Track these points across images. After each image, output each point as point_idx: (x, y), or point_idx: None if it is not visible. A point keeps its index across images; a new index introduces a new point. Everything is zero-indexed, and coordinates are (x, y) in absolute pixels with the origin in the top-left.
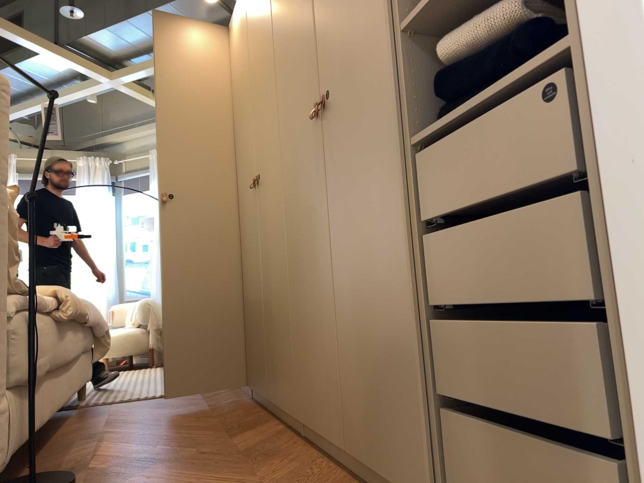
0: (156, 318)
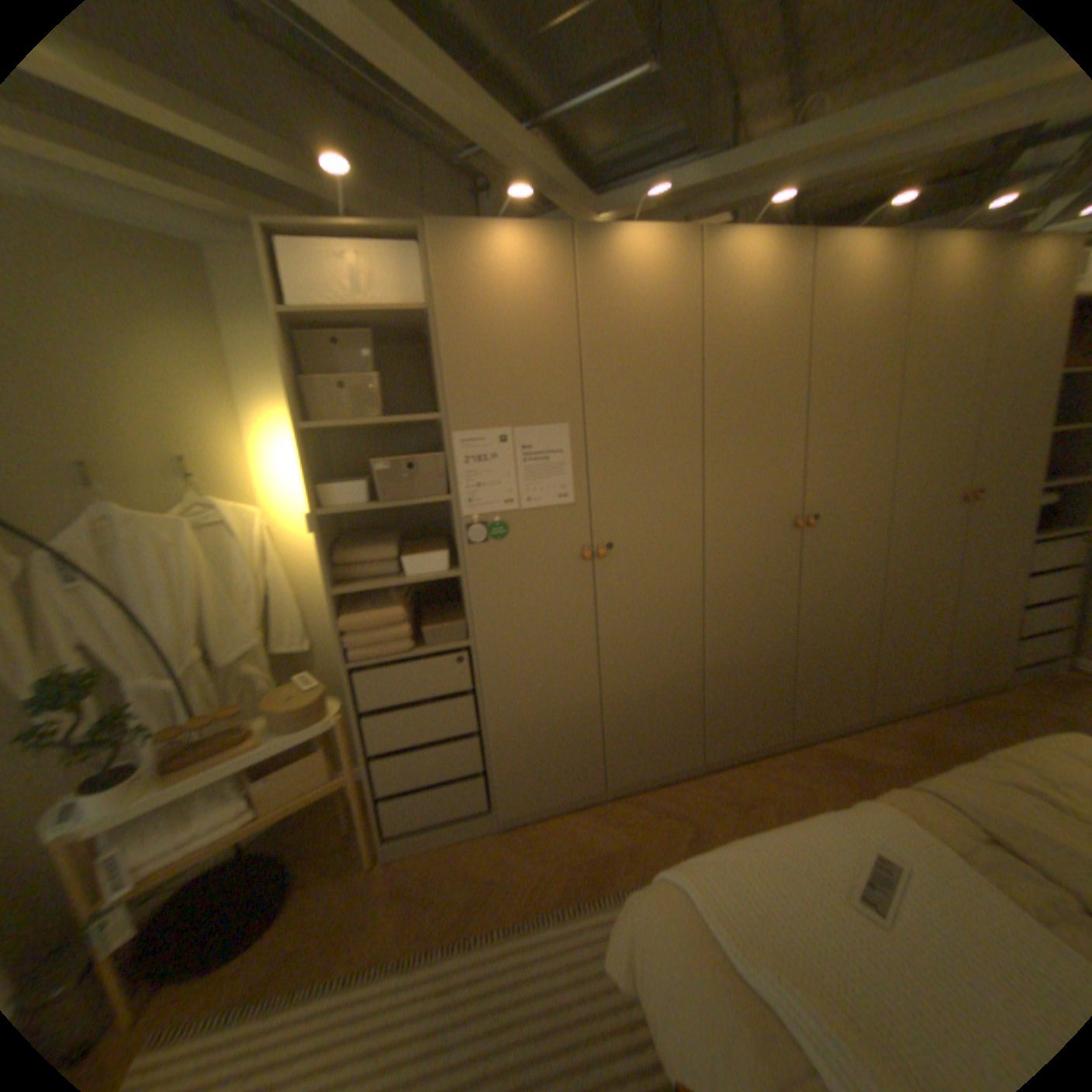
0: None
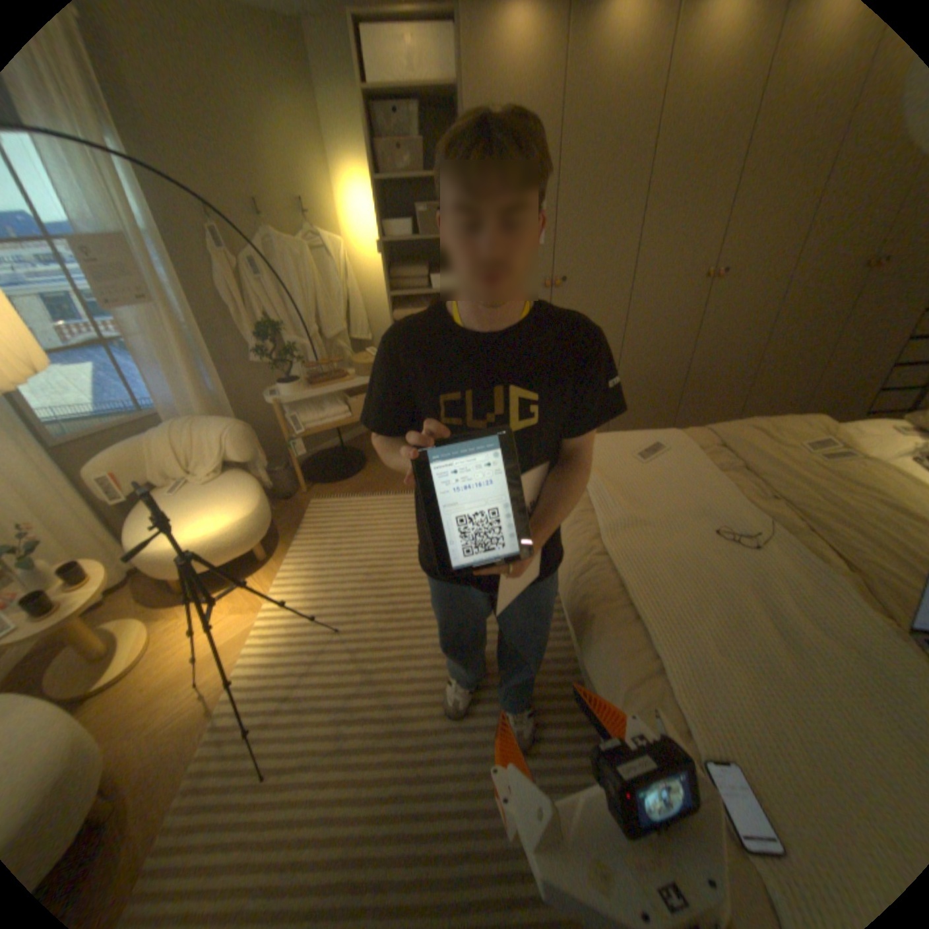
0: (258, 449)
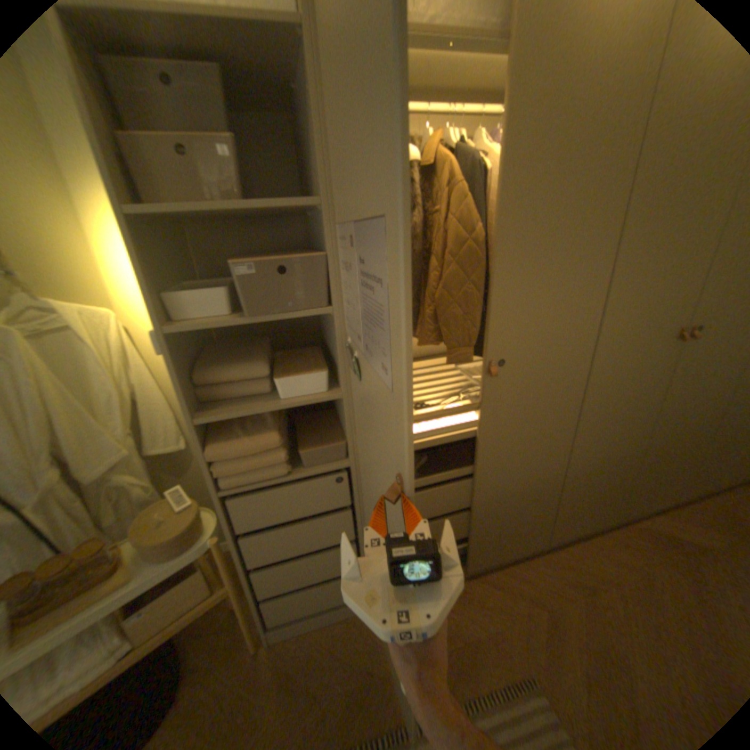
0: None
